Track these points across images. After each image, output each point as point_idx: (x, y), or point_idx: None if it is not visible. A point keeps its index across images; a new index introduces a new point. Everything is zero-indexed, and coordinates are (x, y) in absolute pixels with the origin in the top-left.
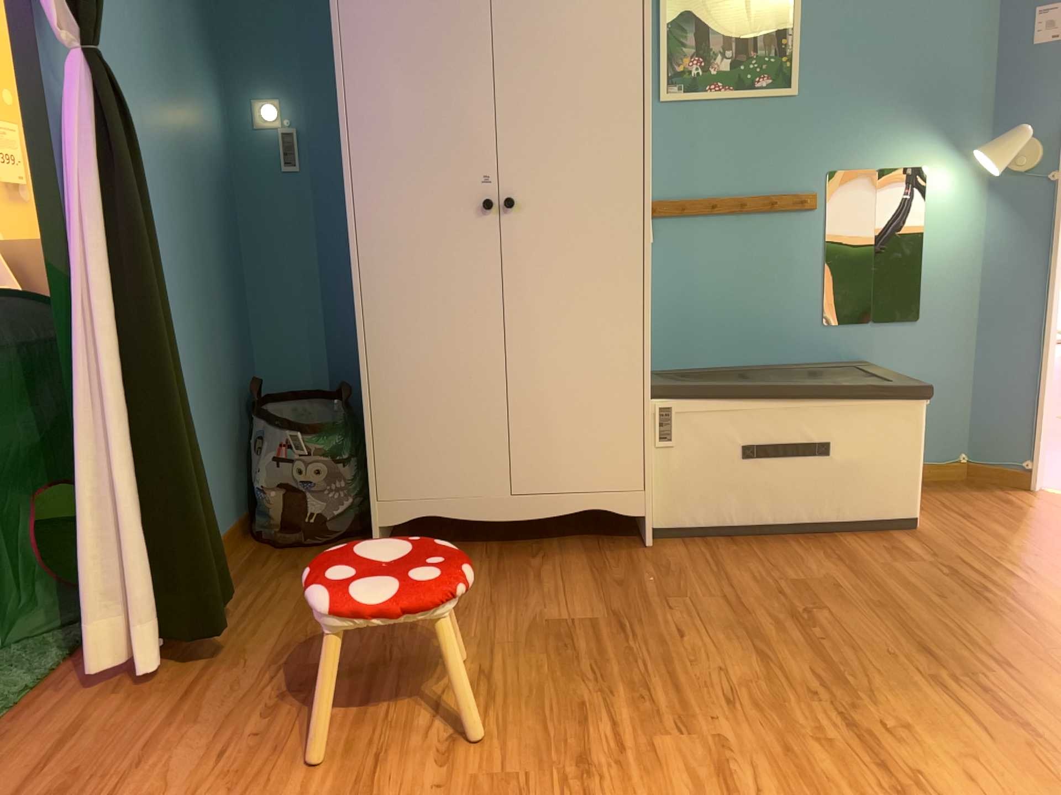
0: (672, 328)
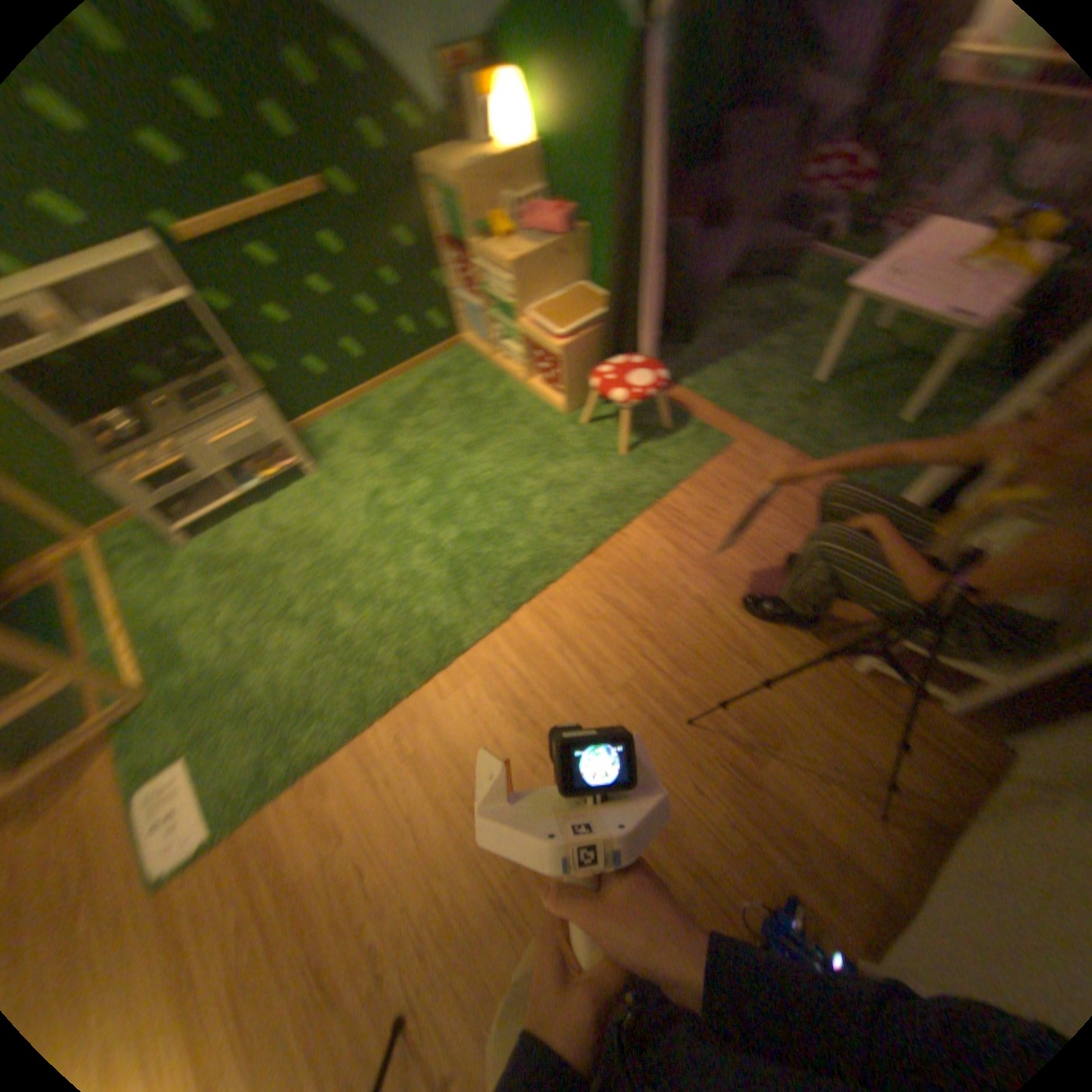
0: None
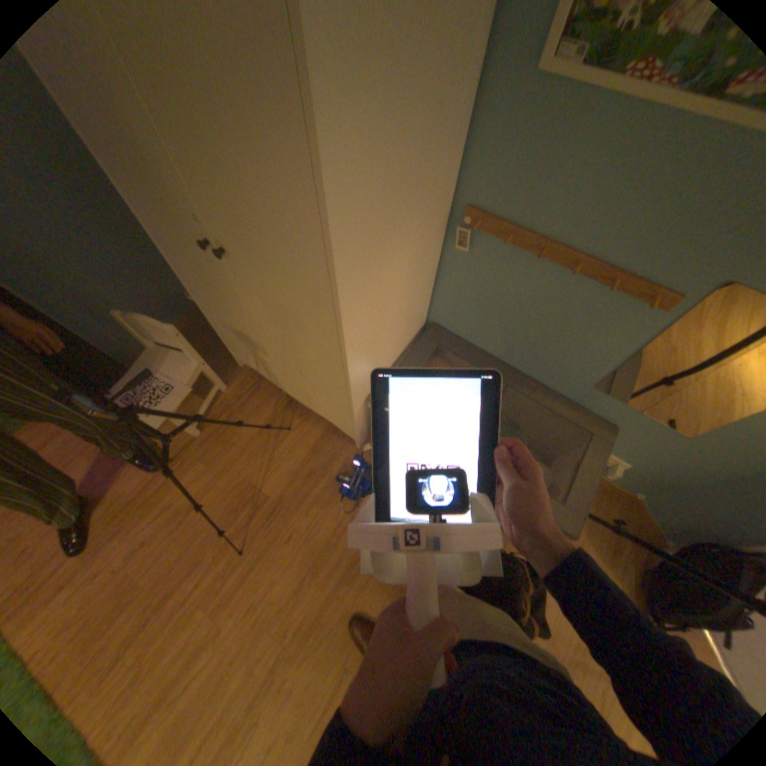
0: (466, 320)
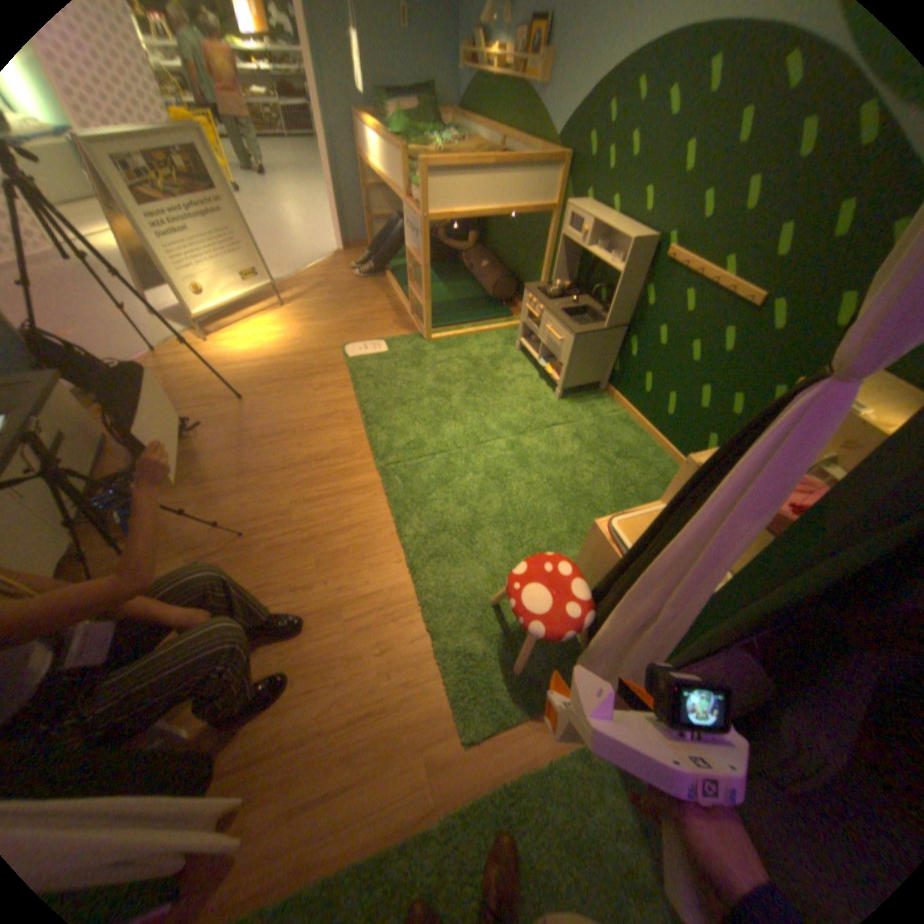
0: None
